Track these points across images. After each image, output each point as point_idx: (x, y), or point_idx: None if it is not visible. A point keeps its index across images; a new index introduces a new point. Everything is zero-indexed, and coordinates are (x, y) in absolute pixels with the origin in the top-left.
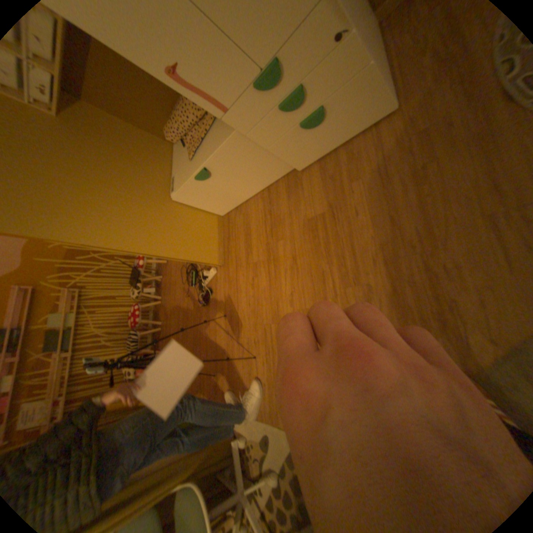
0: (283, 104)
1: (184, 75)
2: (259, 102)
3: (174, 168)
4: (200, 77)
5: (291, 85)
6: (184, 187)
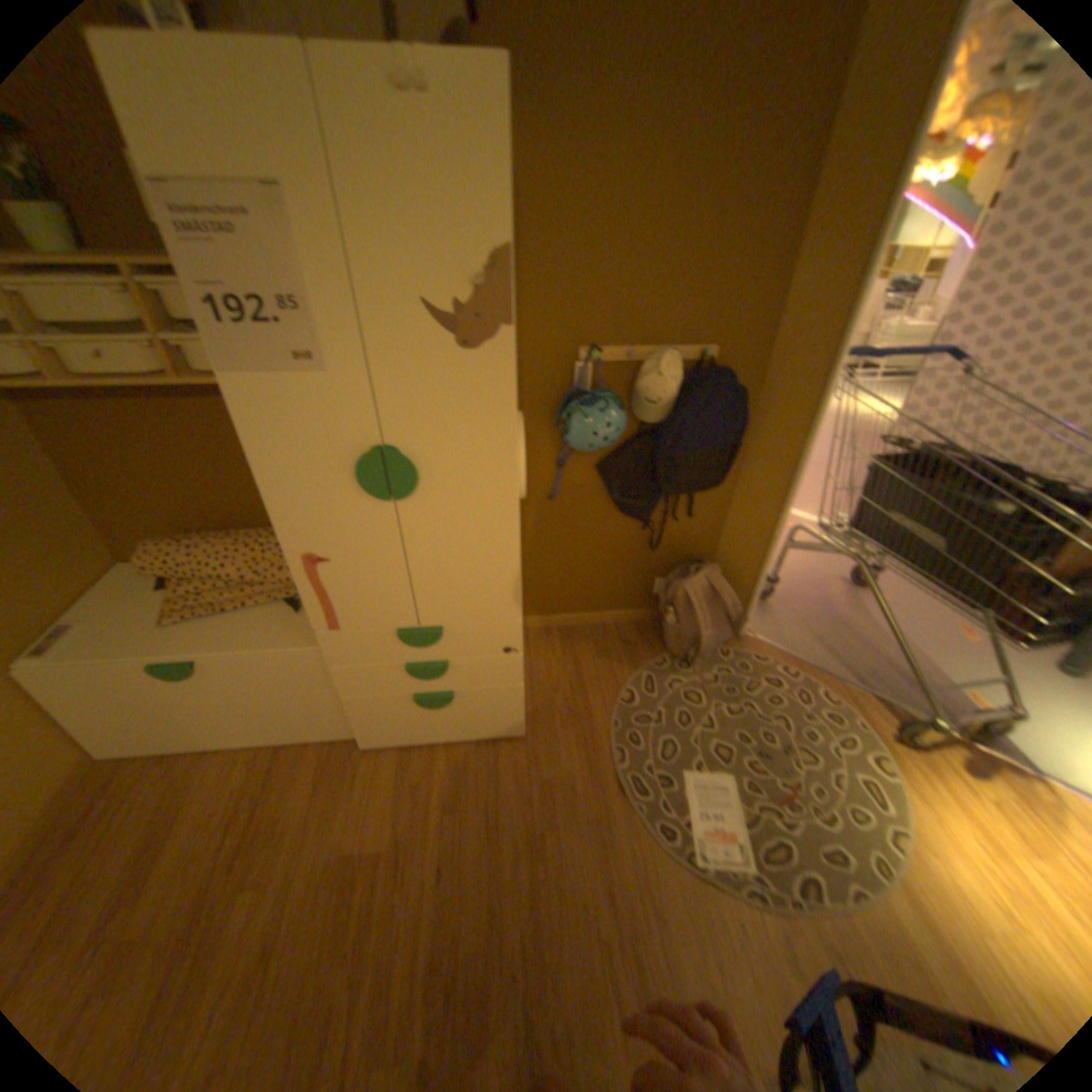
0: (414, 669)
1: (324, 573)
2: (386, 648)
3: (86, 610)
4: (341, 587)
5: (436, 657)
6: (90, 669)
